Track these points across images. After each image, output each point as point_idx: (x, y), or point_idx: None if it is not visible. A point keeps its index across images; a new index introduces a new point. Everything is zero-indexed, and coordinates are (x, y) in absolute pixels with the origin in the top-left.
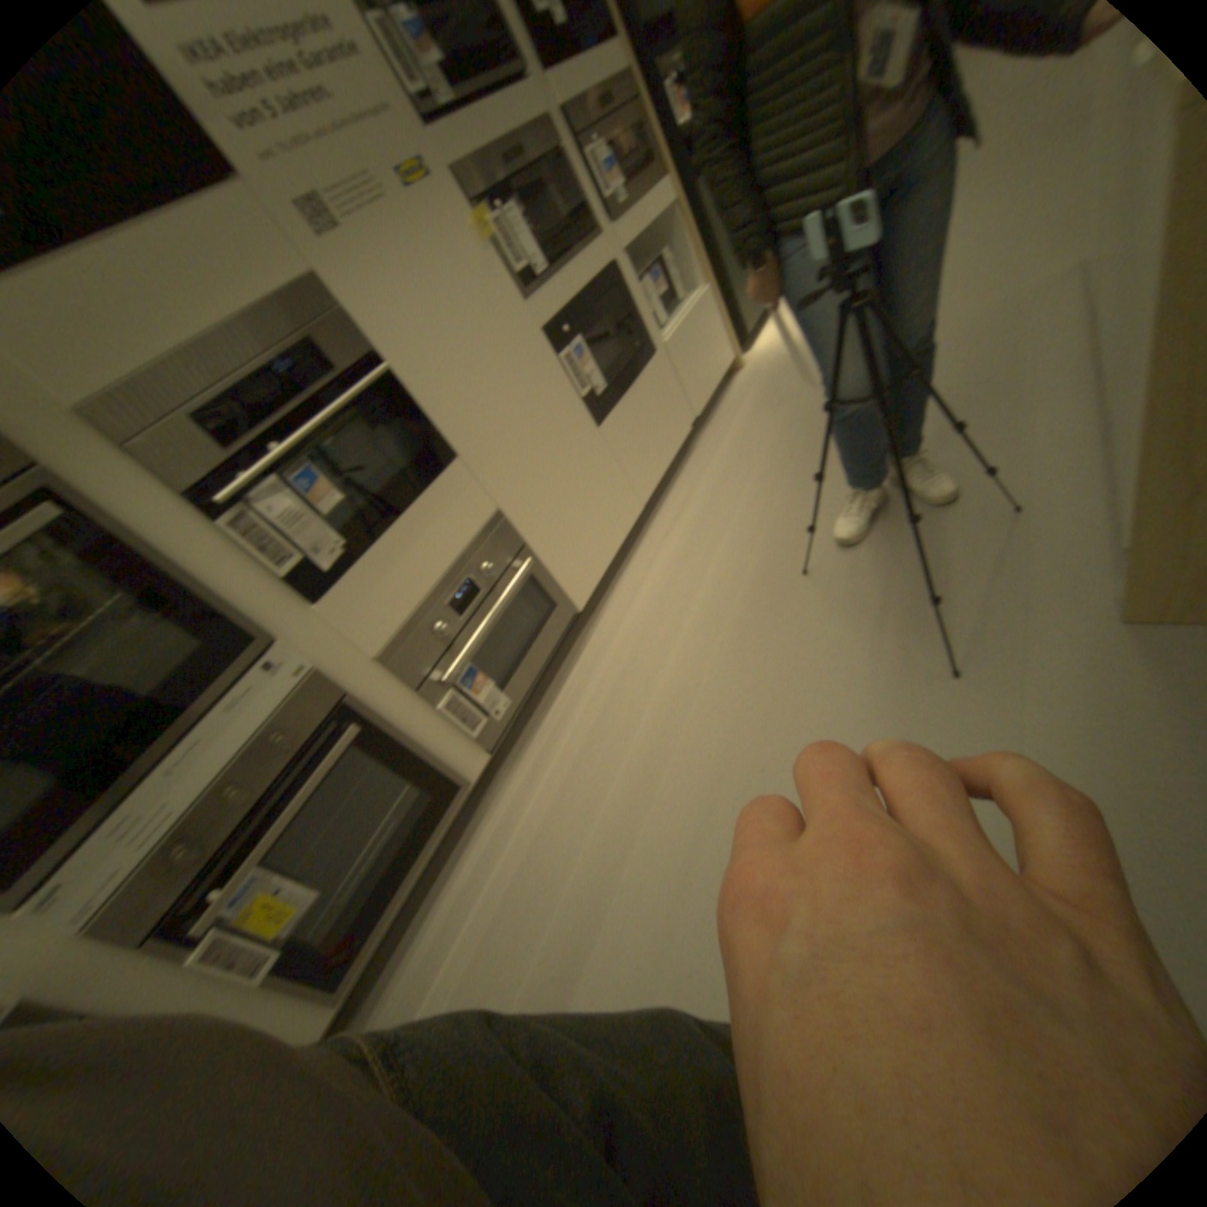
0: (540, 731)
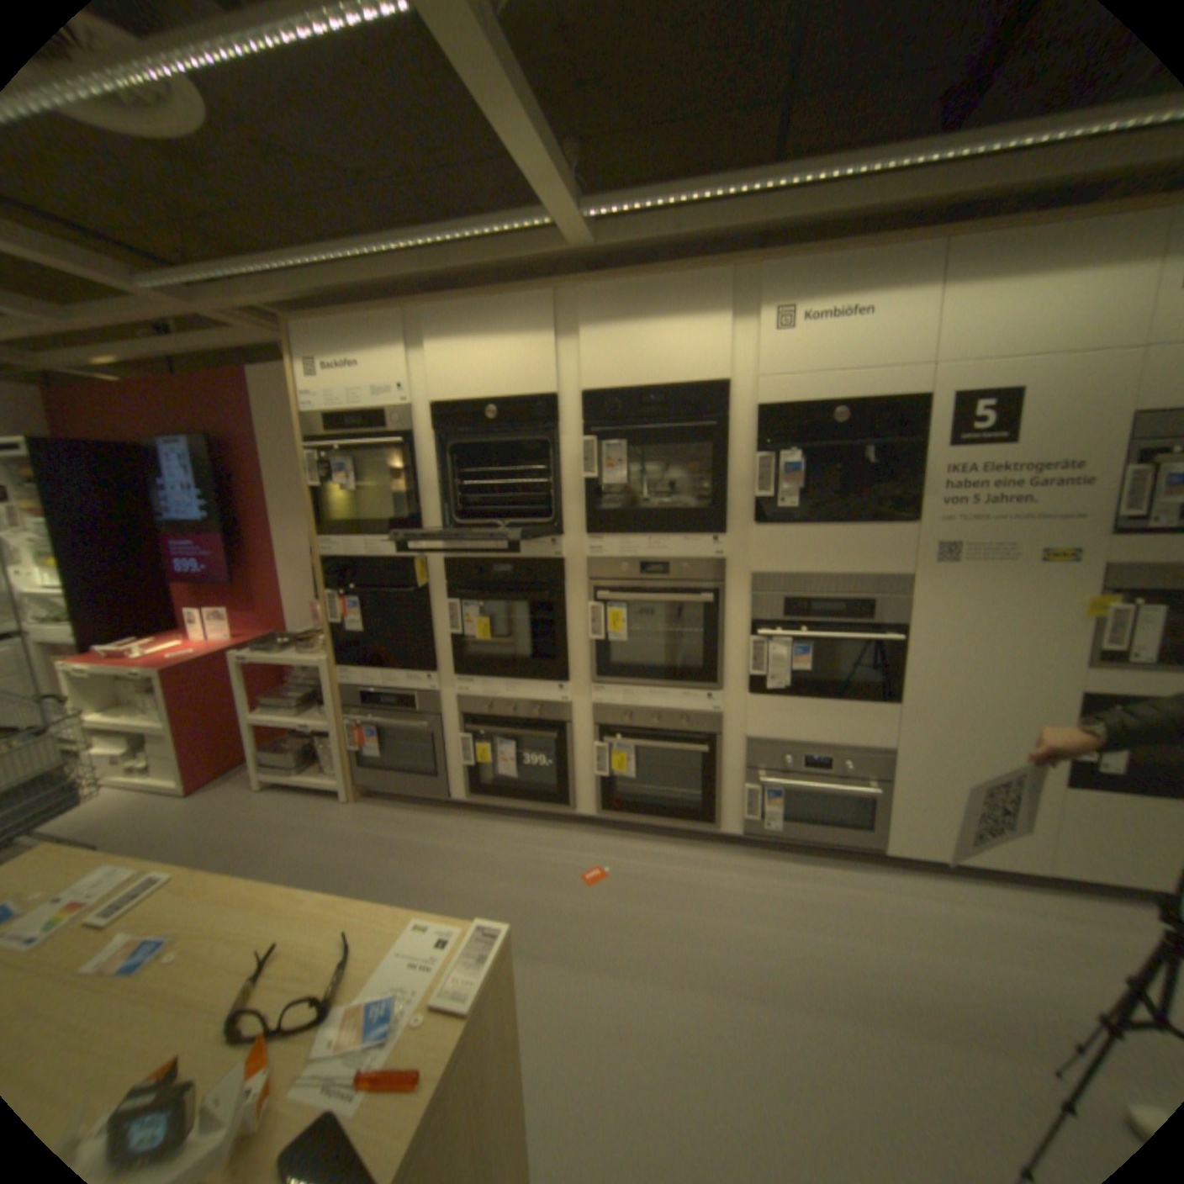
0: (775, 866)
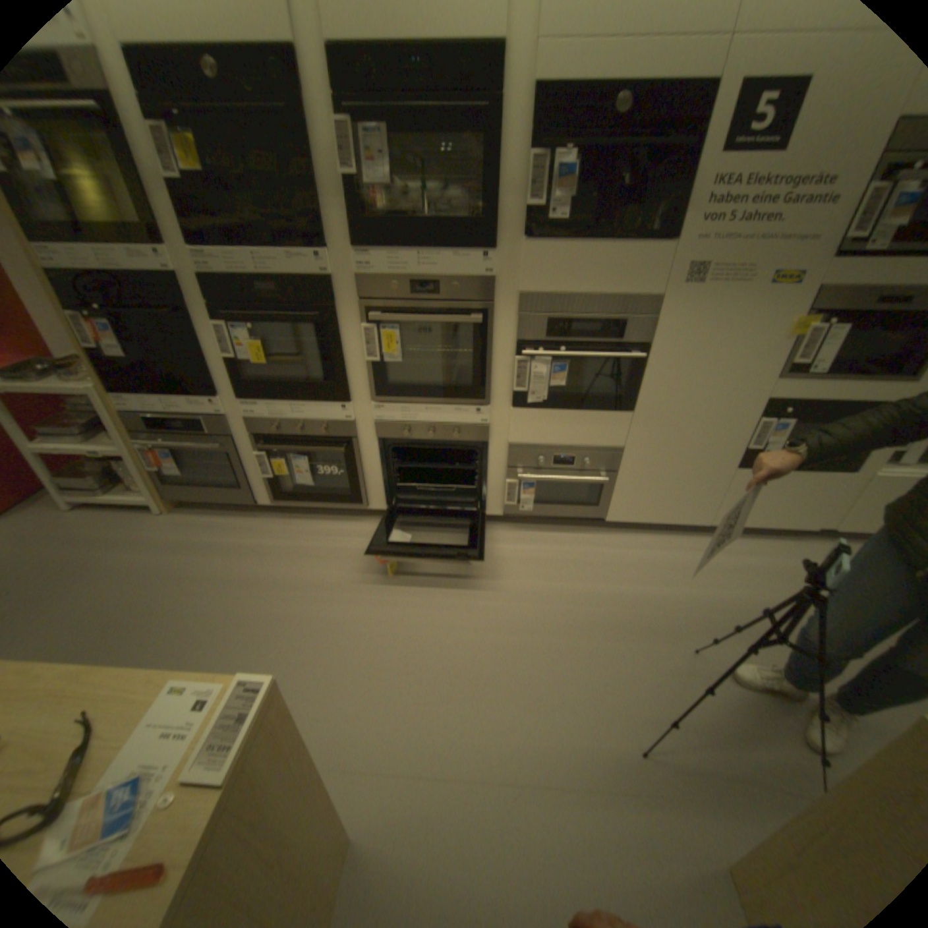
0: (524, 533)
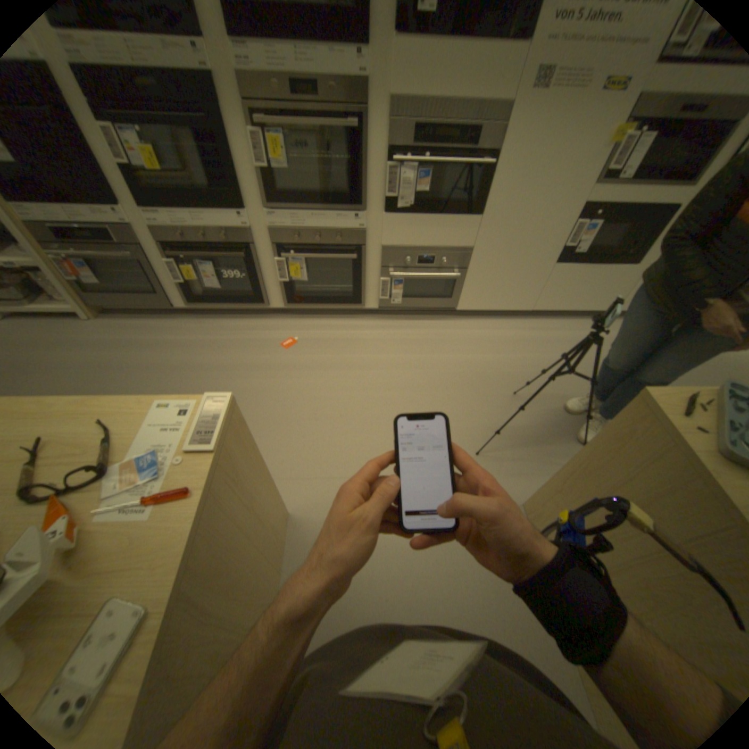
0: (395, 323)
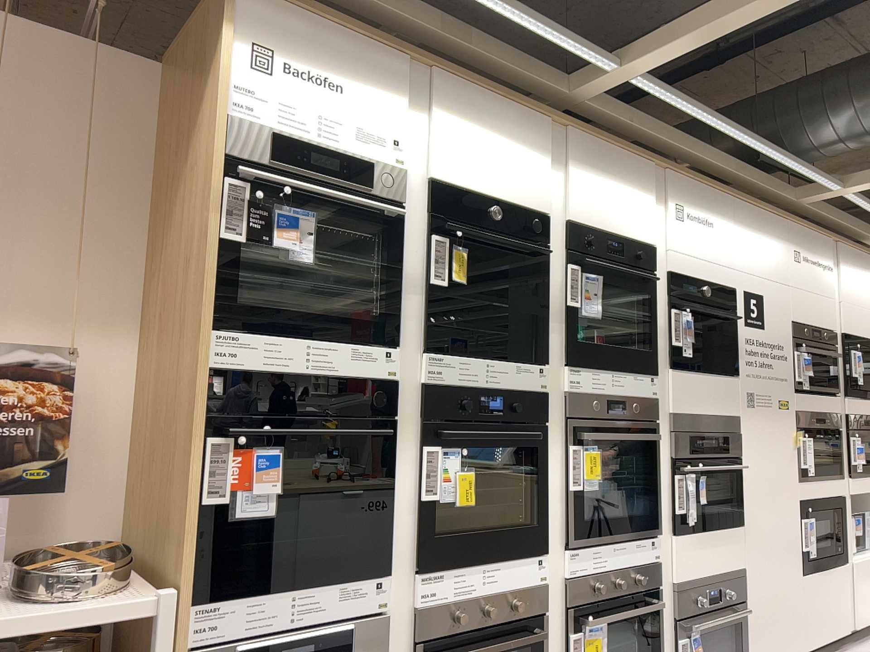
0: None
